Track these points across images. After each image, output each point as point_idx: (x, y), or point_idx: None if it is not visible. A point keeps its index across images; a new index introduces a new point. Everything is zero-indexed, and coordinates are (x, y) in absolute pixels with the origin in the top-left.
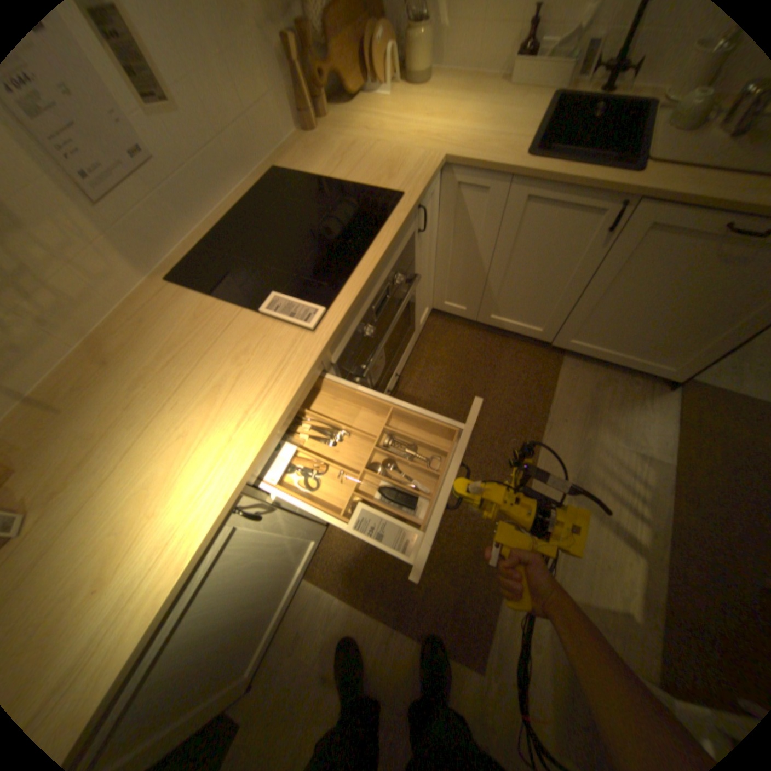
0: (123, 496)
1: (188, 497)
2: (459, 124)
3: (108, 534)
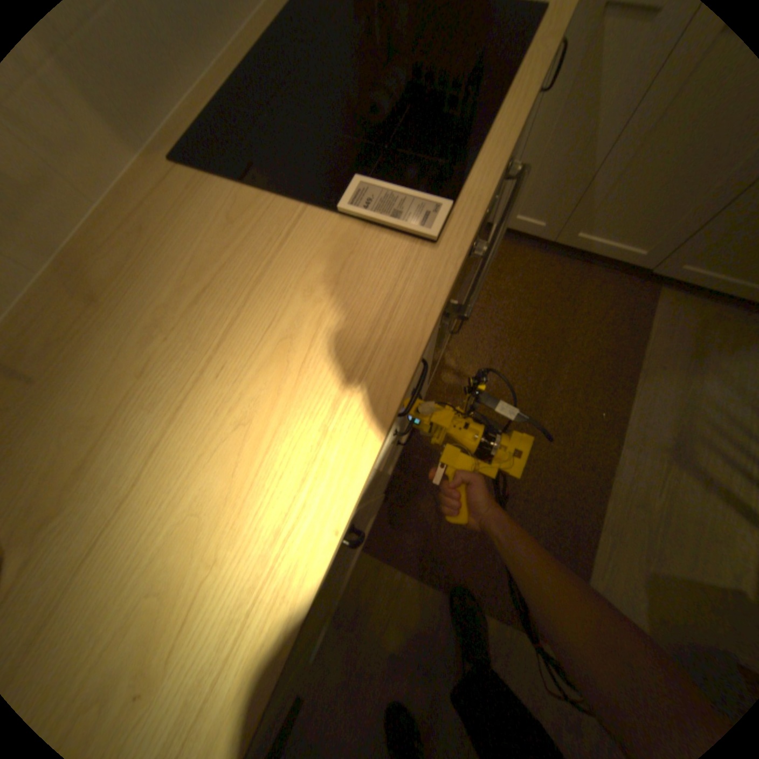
0: (165, 528)
1: (277, 532)
2: None
3: (151, 594)
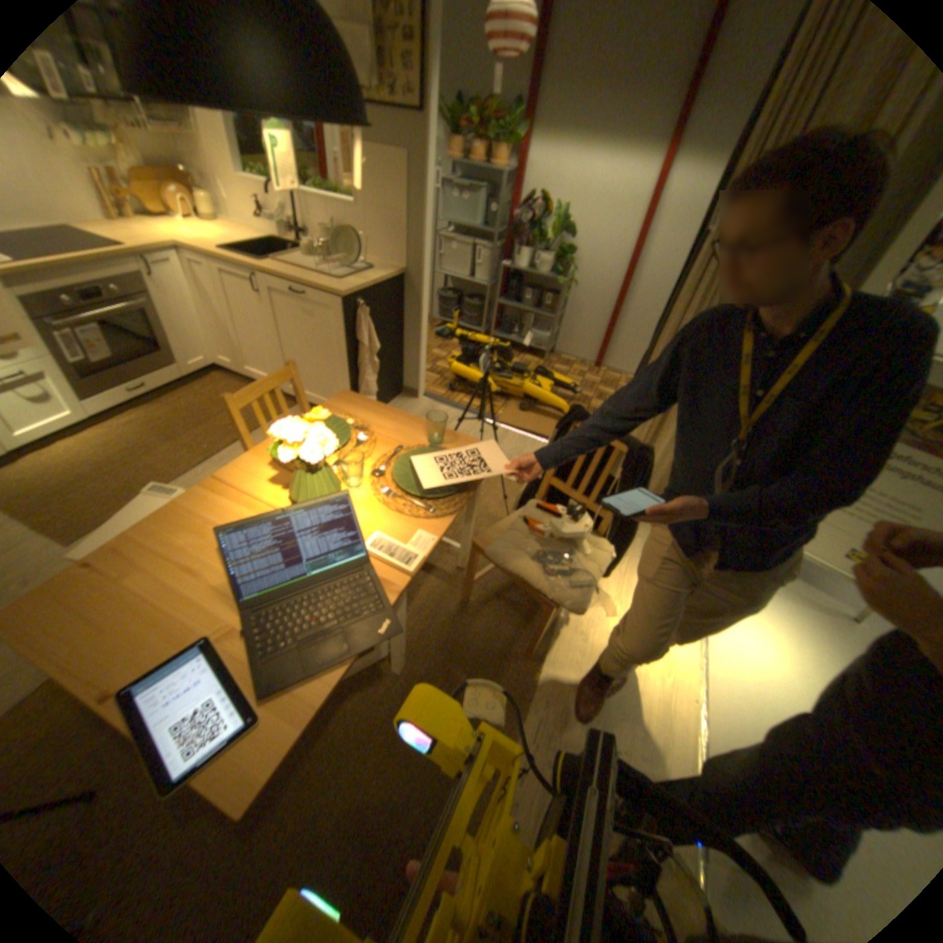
0: None
1: None
2: (201, 235)
3: None
